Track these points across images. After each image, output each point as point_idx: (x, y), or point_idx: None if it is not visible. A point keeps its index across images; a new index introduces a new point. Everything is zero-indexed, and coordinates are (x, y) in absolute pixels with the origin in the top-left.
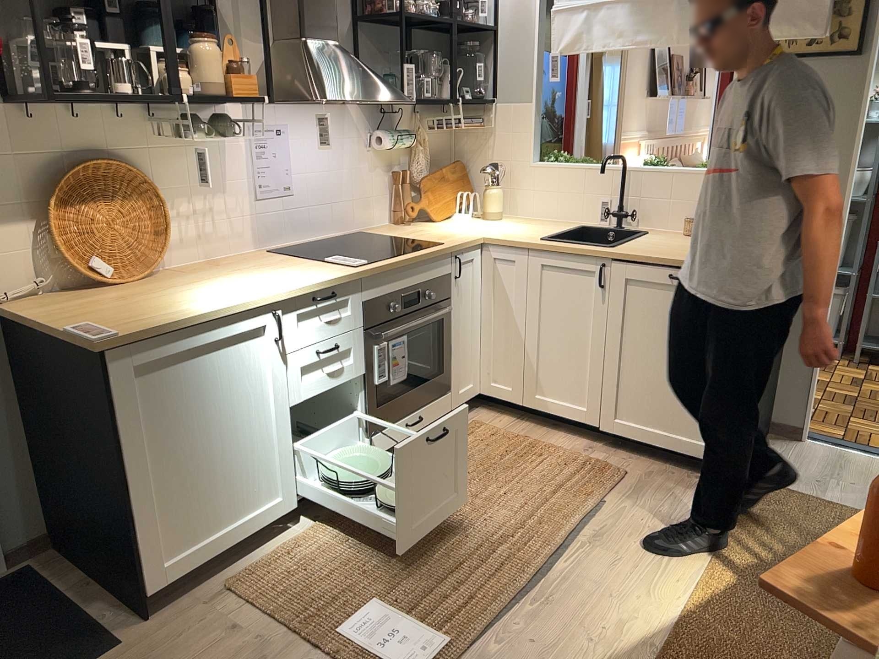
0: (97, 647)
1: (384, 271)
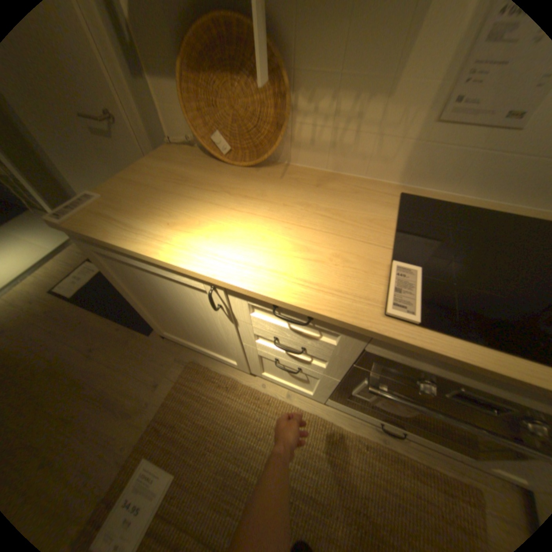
0: (144, 327)
1: (438, 355)
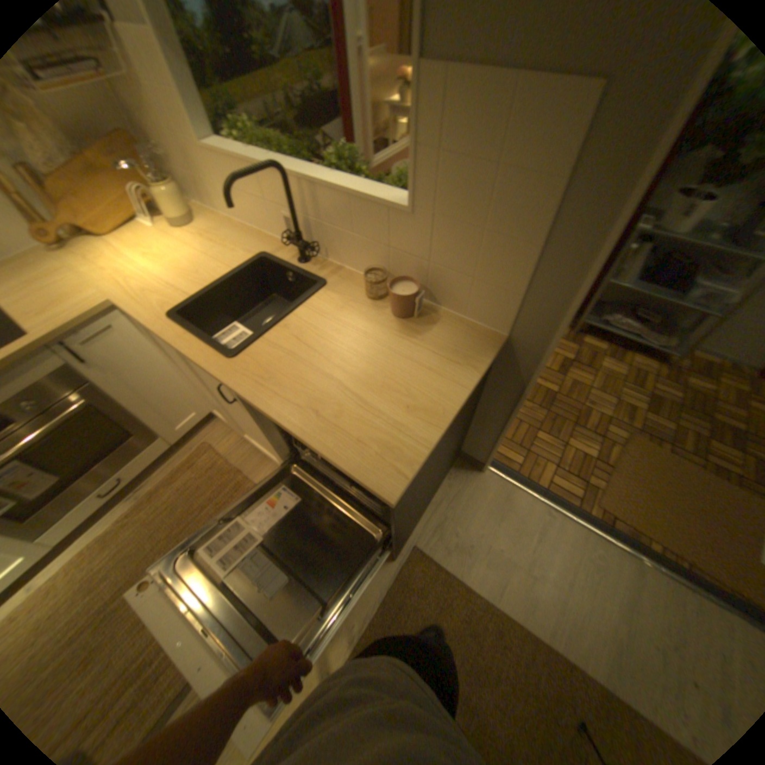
0: None
1: None
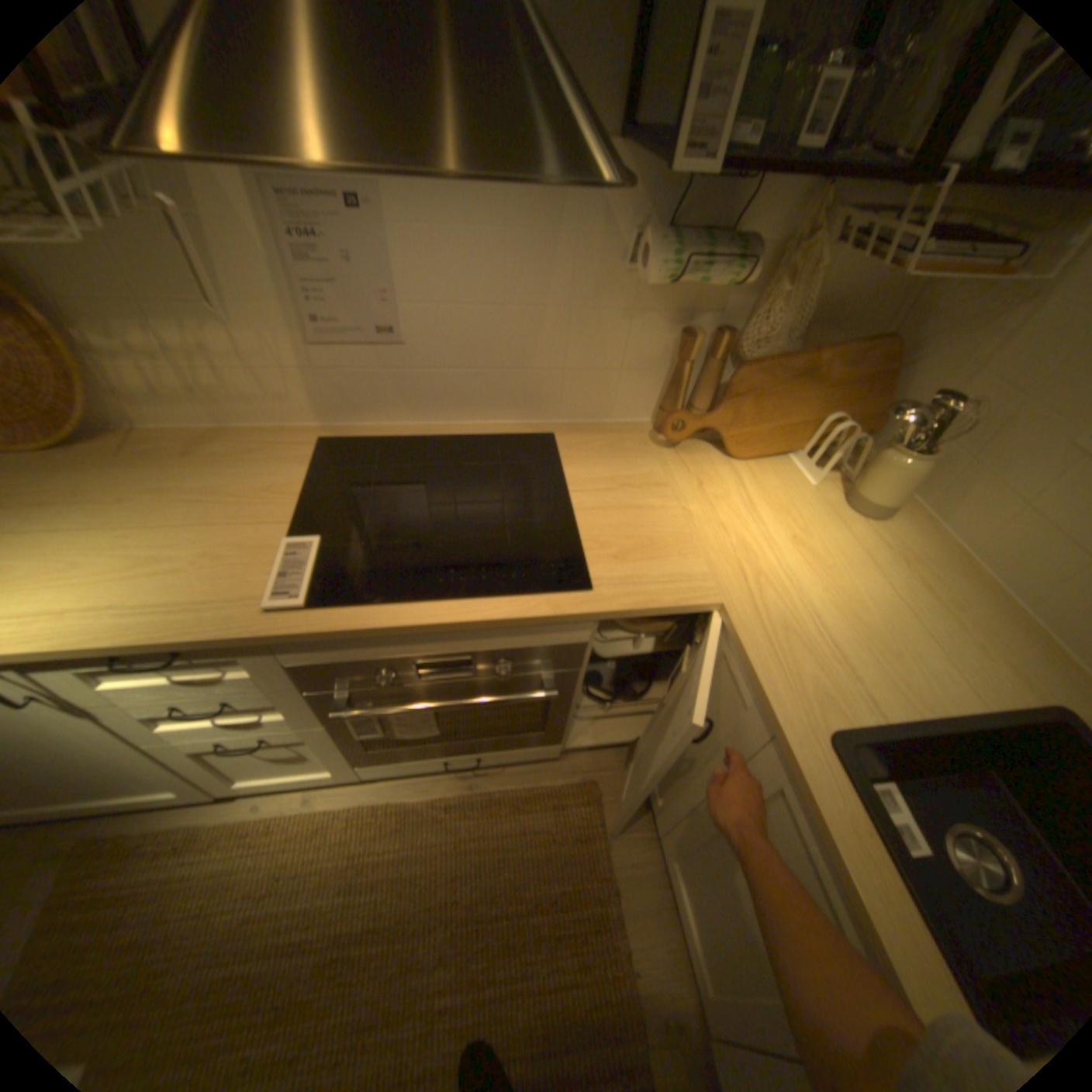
0: None
1: (337, 635)
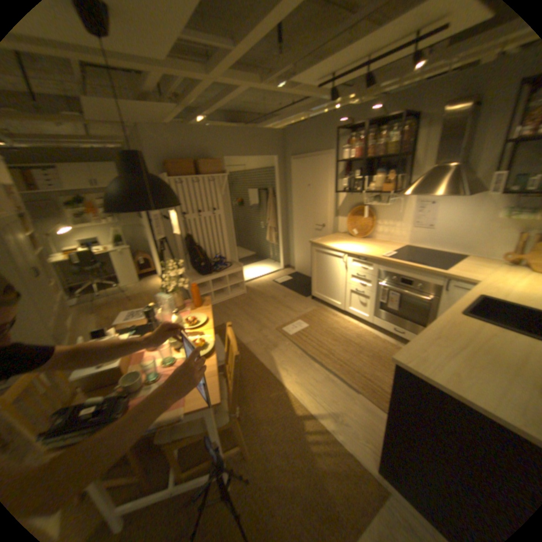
0: (306, 295)
1: (391, 263)
